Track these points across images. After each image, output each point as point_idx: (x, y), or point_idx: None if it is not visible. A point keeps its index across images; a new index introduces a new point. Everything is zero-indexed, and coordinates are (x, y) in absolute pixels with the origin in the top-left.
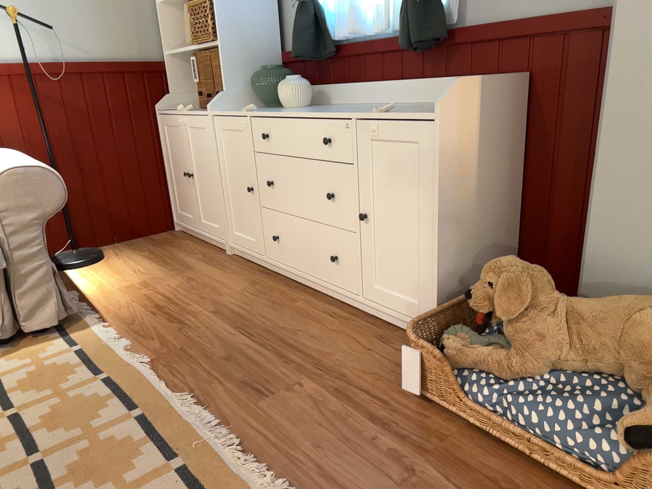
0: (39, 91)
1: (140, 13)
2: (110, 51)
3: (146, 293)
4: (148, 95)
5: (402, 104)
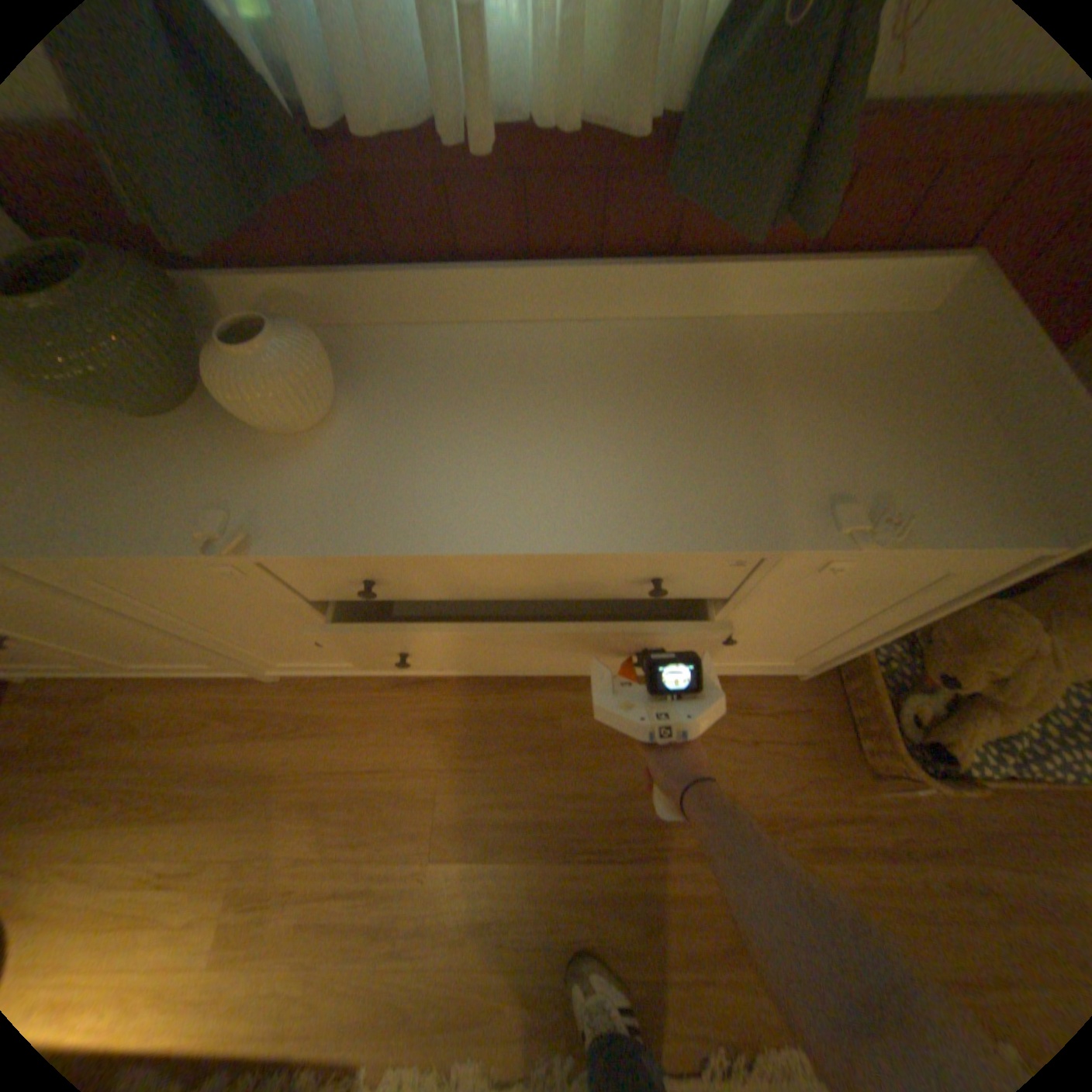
0: None
1: None
2: None
3: (287, 920)
4: None
5: (629, 317)
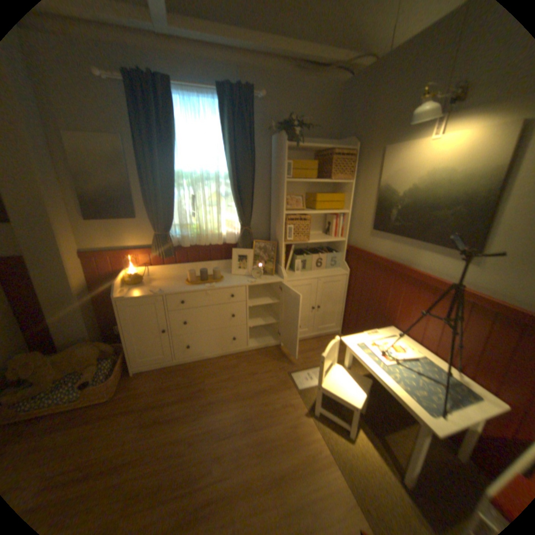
0: None
1: None
2: None
3: None
4: None
5: None
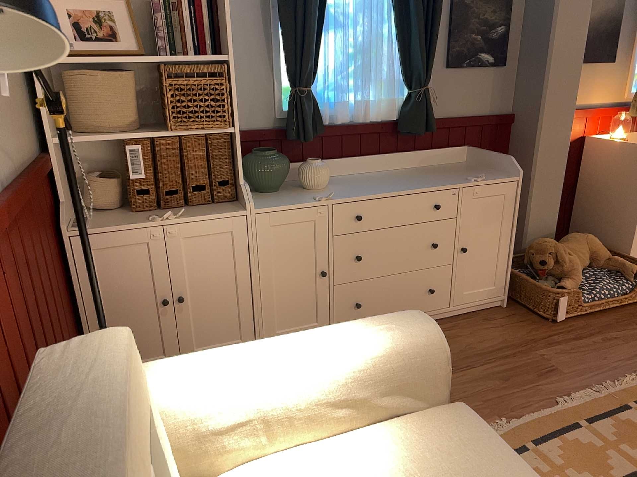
0: (5, 250)
1: (16, 76)
2: (16, 146)
3: None
4: (46, 210)
5: (390, 171)
